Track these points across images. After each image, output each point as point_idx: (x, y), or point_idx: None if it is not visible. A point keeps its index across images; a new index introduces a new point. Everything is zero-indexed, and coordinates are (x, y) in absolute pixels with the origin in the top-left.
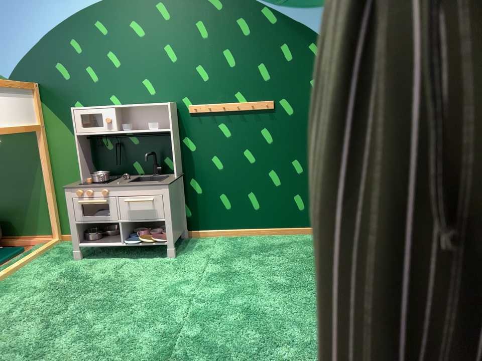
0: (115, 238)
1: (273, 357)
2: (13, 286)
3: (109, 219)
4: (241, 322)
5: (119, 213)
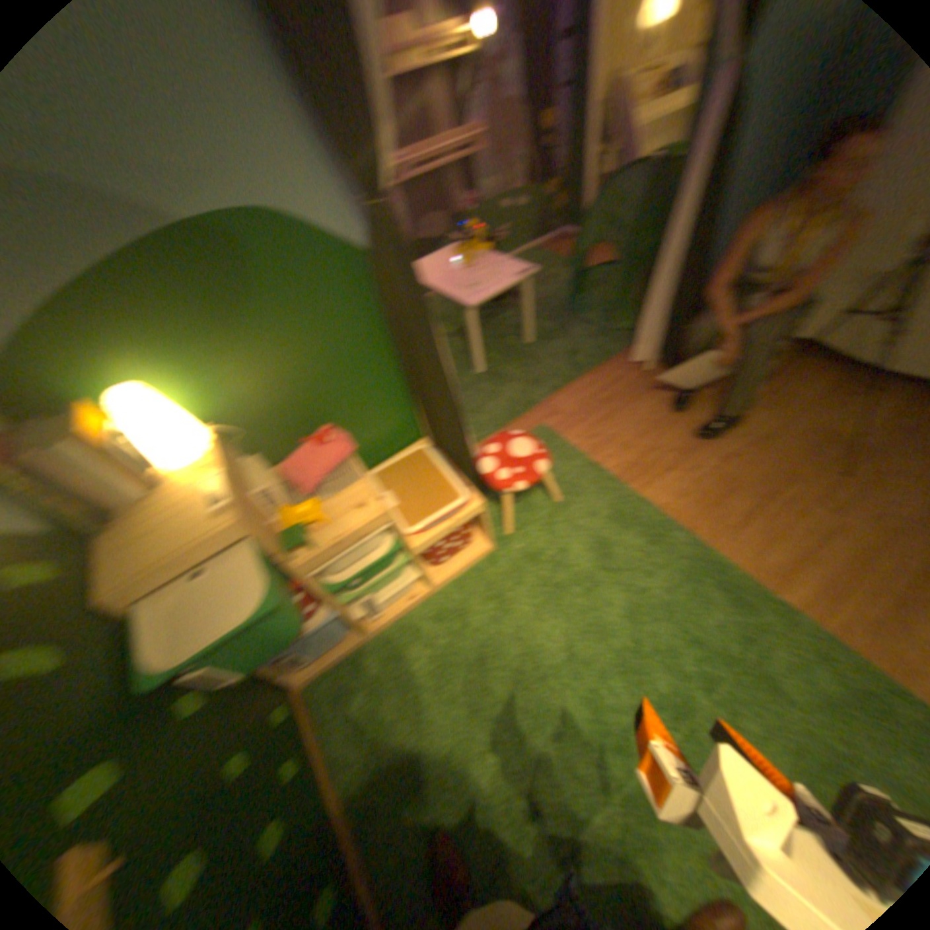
0: None
1: (645, 587)
2: None
3: None
4: (633, 652)
5: None
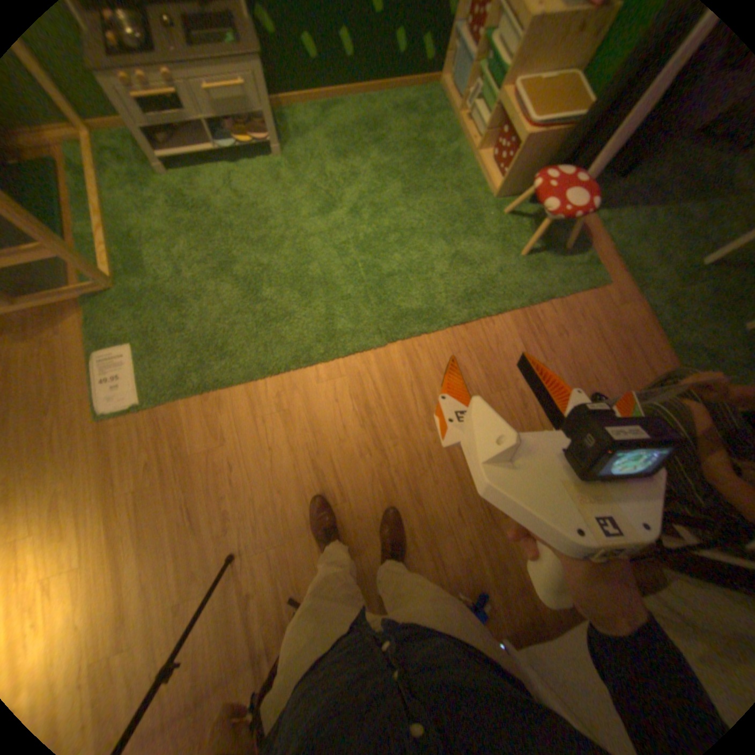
0: (192, 134)
1: (433, 270)
2: (131, 232)
3: (187, 117)
4: (397, 241)
5: (199, 106)
